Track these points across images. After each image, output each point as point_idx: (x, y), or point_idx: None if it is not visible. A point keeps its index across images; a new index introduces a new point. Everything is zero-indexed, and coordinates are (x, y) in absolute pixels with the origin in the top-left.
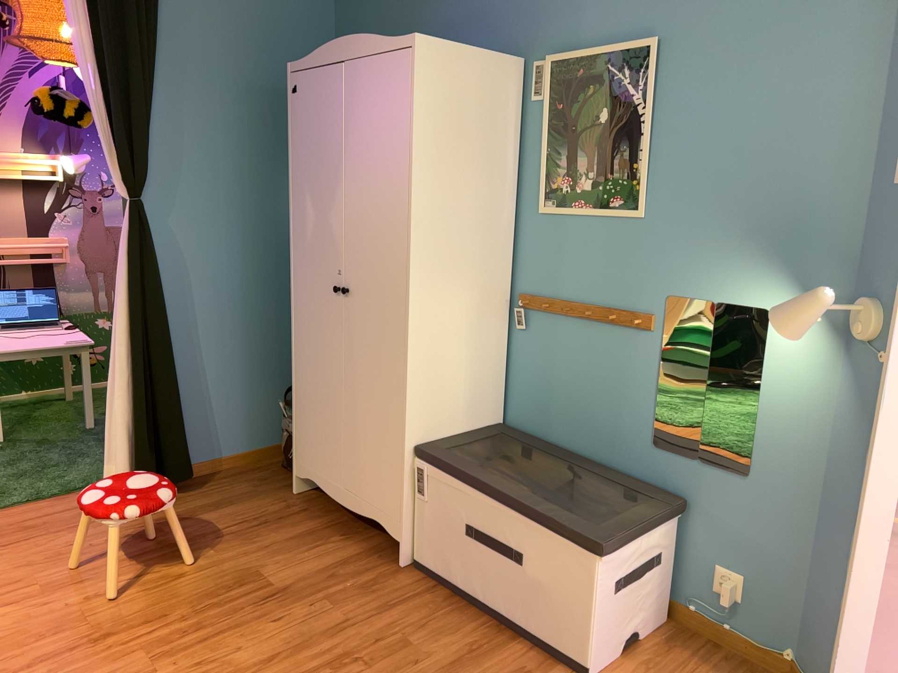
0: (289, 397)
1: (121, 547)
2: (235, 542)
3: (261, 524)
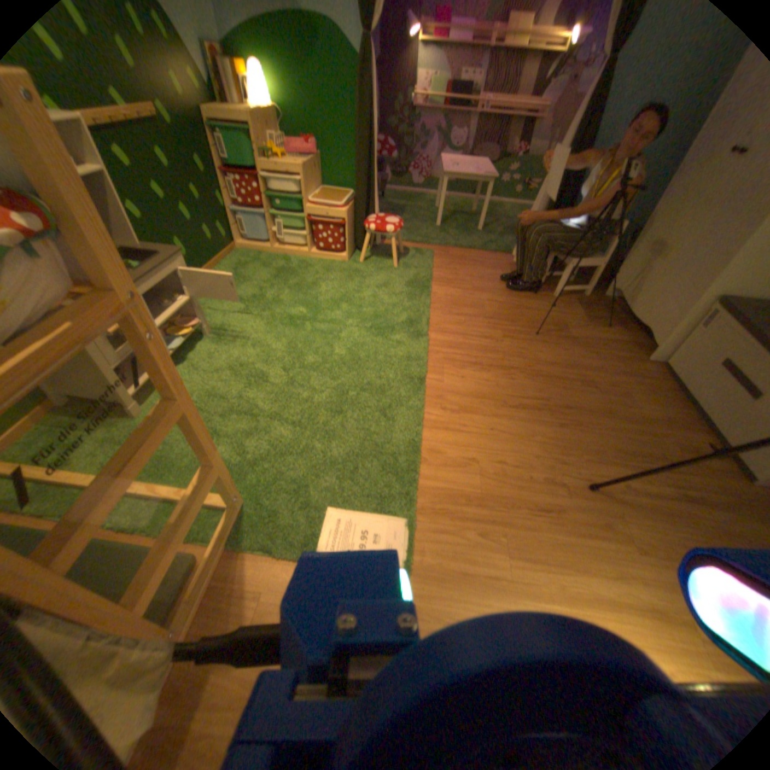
0: (631, 239)
1: (505, 286)
2: (557, 307)
3: (574, 305)
